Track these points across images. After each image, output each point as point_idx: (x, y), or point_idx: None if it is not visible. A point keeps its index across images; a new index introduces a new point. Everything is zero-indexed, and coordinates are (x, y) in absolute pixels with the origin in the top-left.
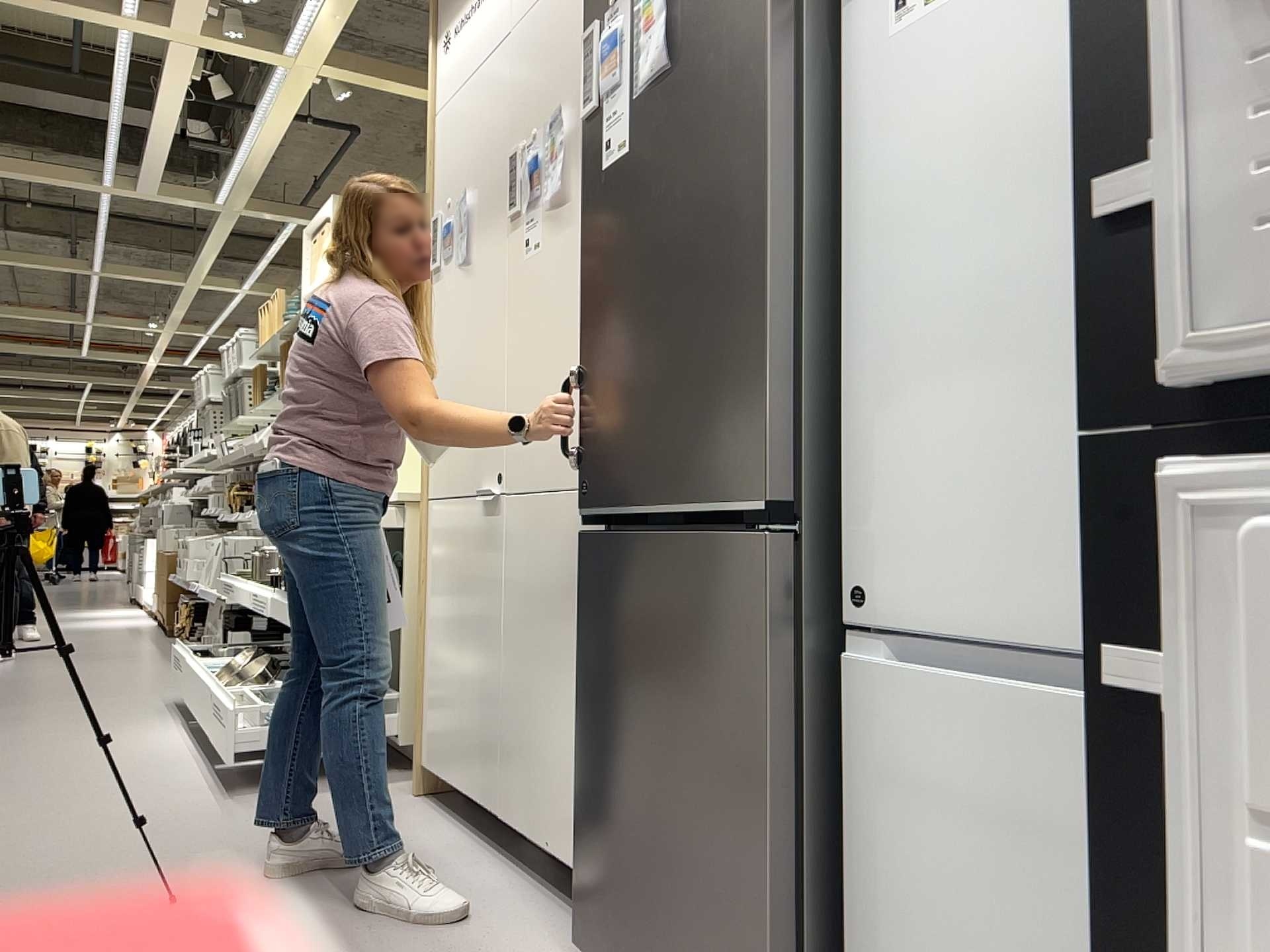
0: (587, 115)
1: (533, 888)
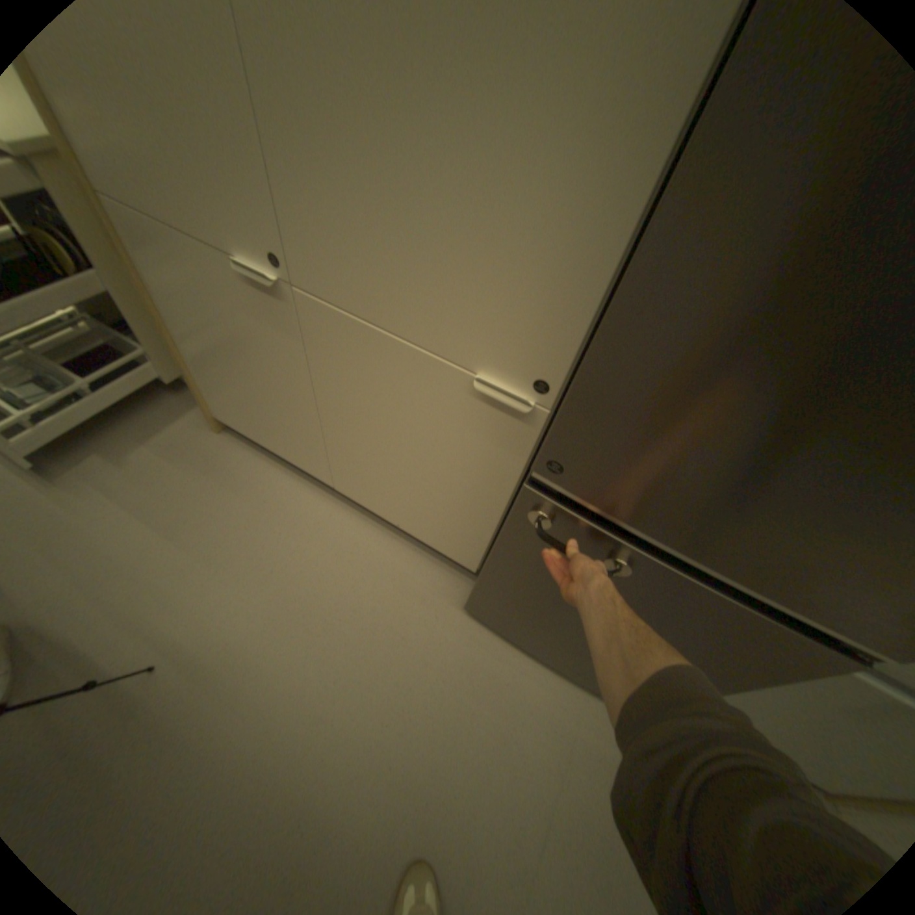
0: None
1: (383, 530)
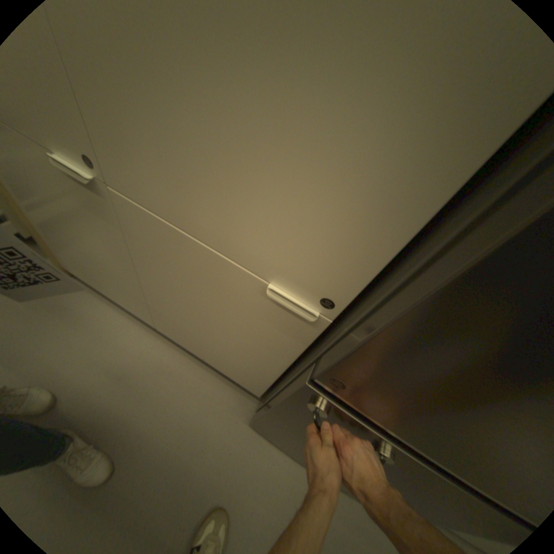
0: None
1: (192, 360)
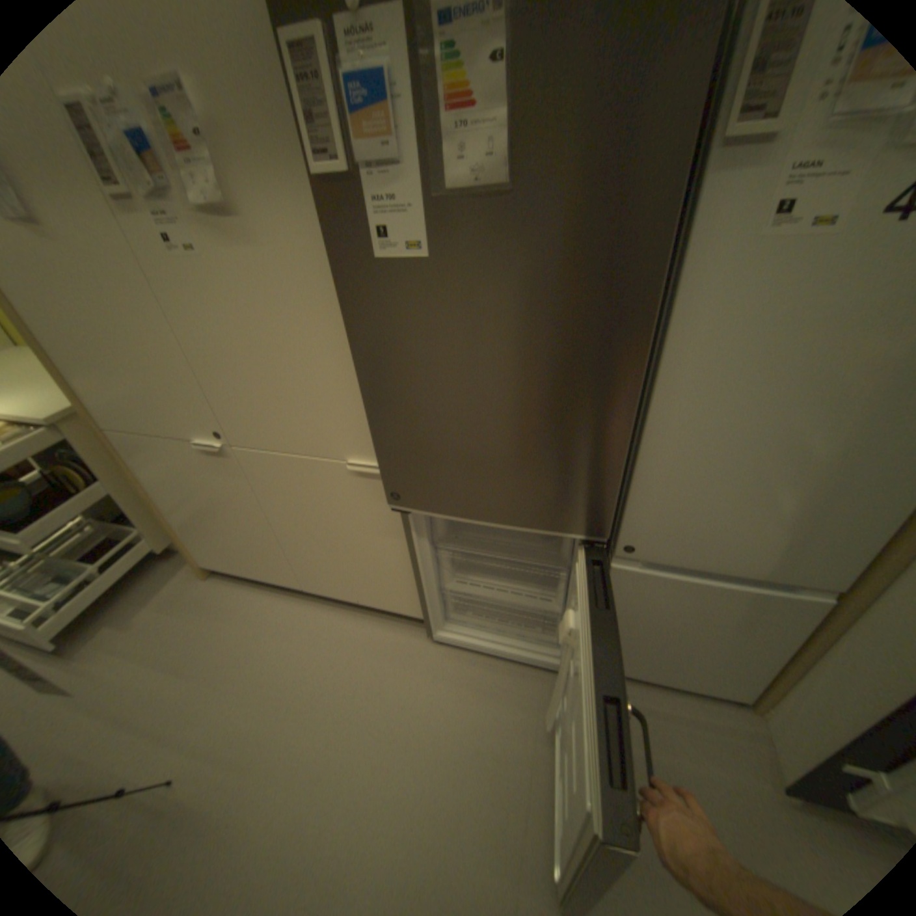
0: (321, 167)
1: (349, 614)
